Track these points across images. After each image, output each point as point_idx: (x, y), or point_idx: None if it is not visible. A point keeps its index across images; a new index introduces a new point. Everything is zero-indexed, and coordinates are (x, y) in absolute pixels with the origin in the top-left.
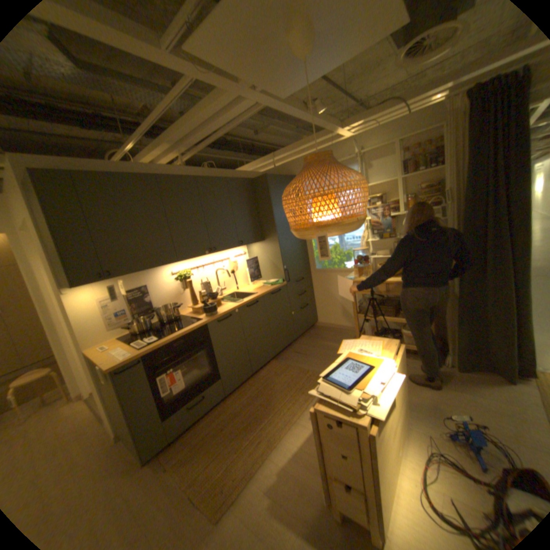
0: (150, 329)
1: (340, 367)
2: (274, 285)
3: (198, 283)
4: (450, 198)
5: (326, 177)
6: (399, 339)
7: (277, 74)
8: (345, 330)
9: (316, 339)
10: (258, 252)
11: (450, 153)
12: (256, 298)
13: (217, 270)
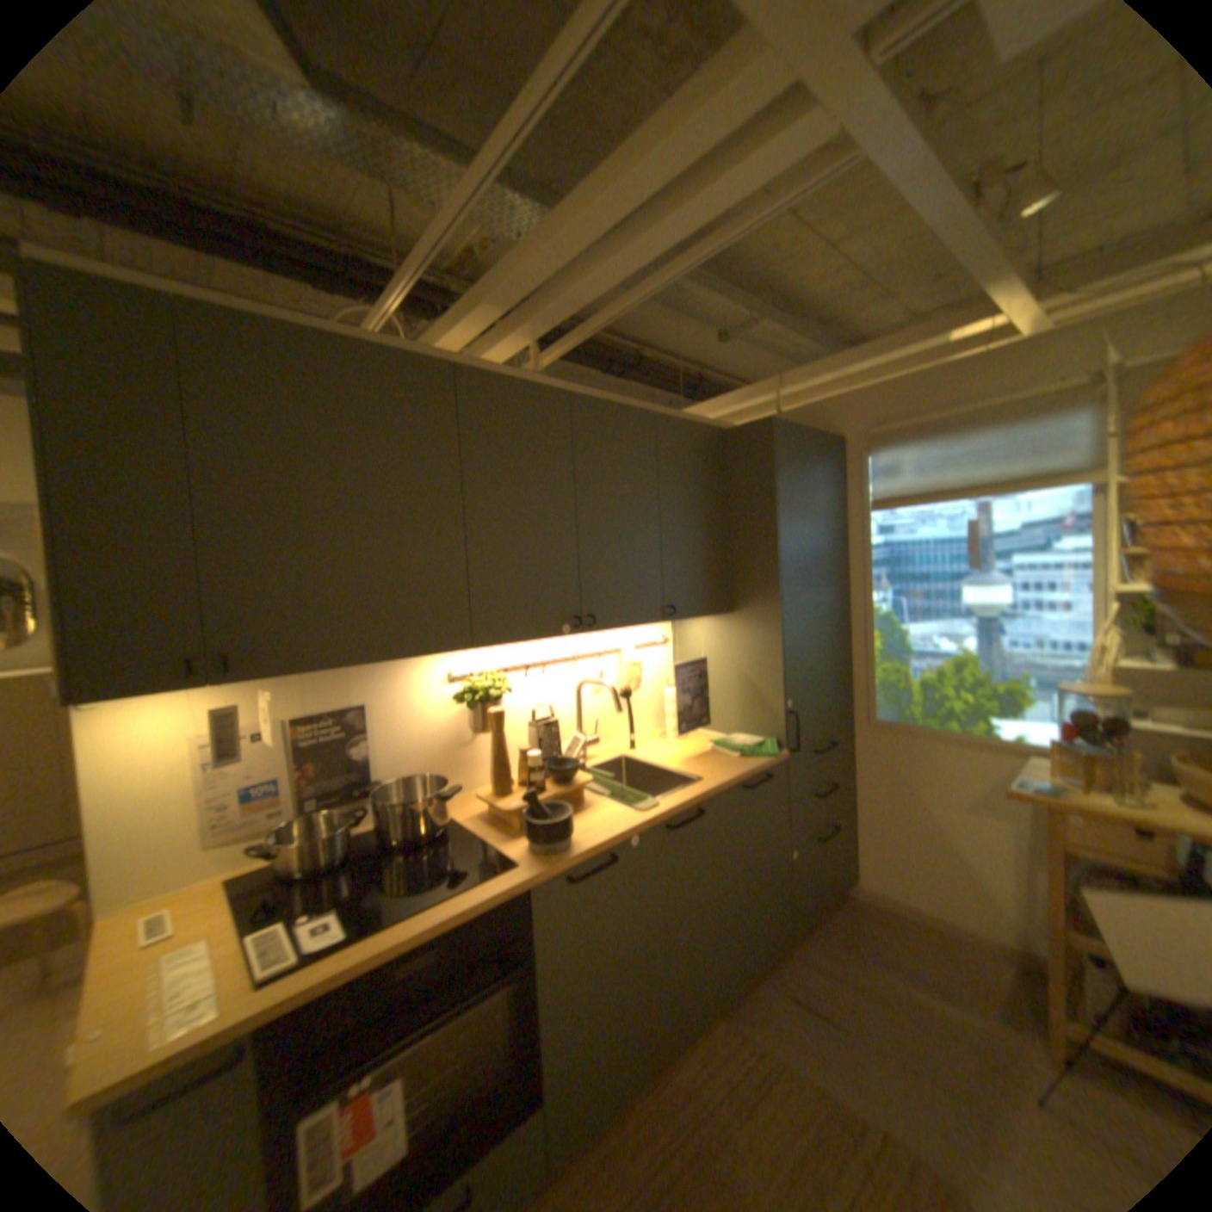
0: (341, 862)
1: None
2: (752, 758)
3: (524, 718)
4: None
5: None
6: None
7: None
8: (965, 947)
9: (864, 957)
10: (707, 643)
11: None
12: (699, 800)
13: (584, 683)
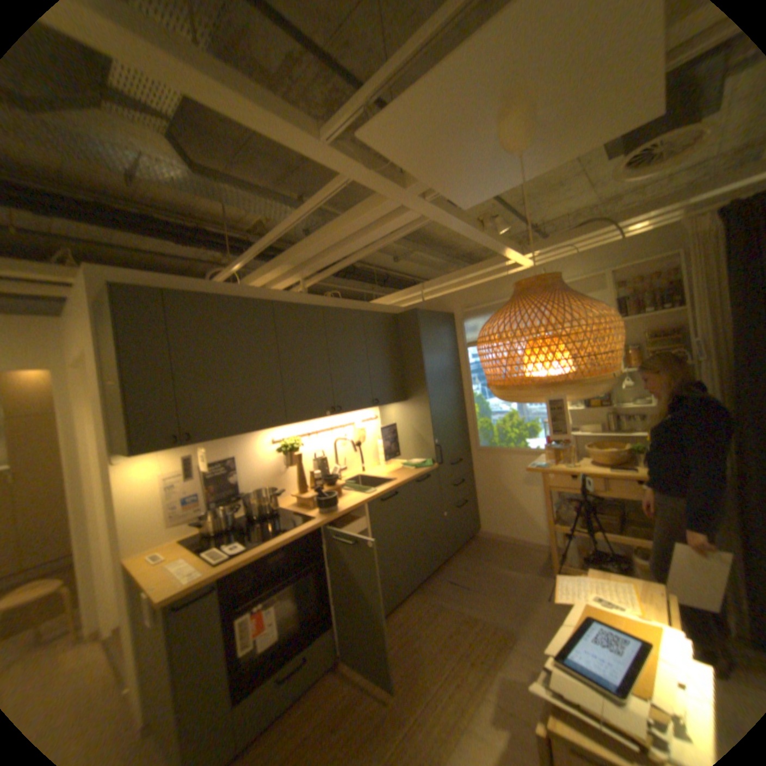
0: (232, 529)
1: (582, 637)
2: (420, 468)
3: (310, 459)
4: (698, 352)
5: (564, 307)
6: (629, 573)
7: (468, 175)
8: (527, 549)
9: (482, 560)
10: (396, 416)
11: (696, 289)
12: (395, 487)
13: (337, 440)
